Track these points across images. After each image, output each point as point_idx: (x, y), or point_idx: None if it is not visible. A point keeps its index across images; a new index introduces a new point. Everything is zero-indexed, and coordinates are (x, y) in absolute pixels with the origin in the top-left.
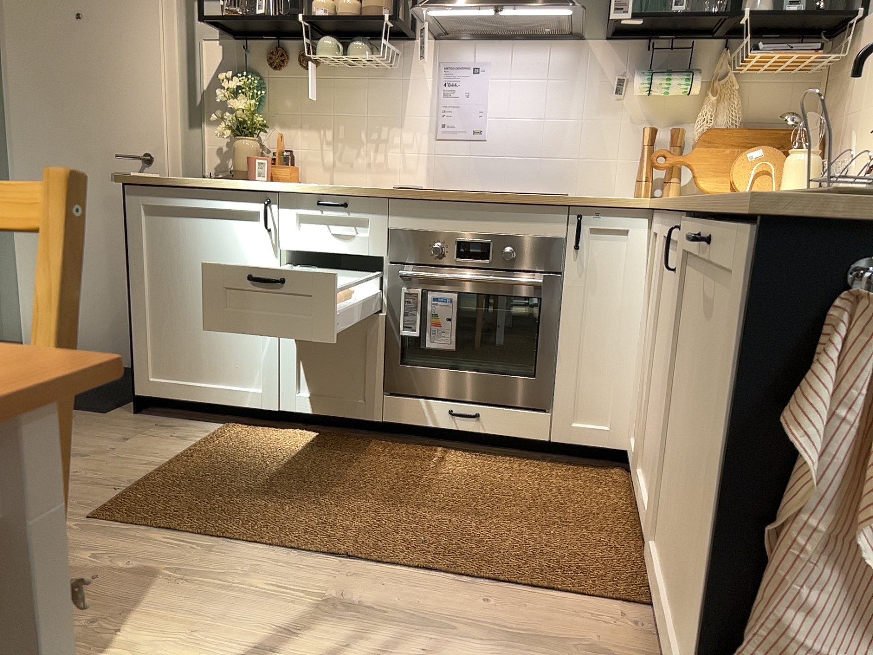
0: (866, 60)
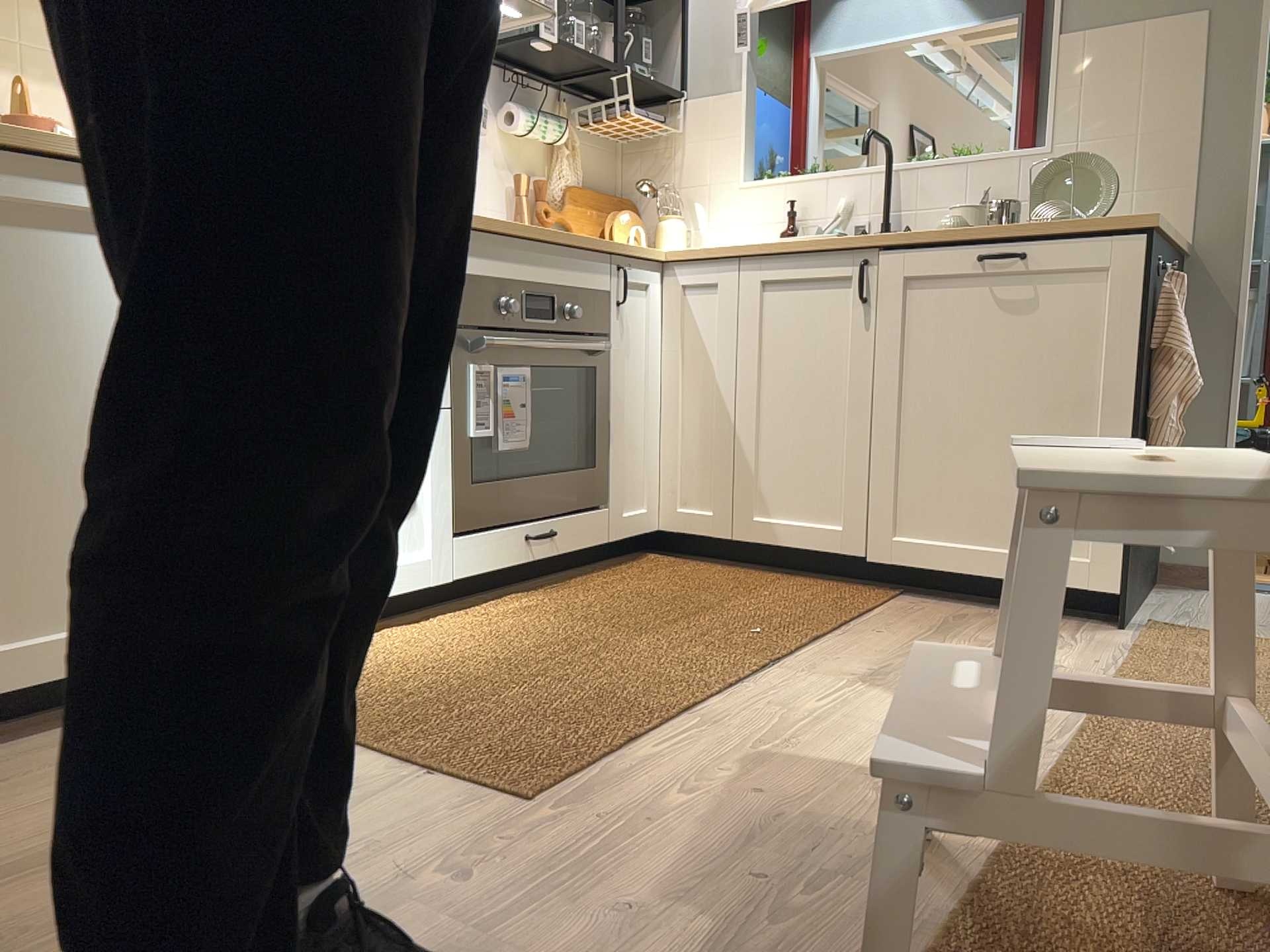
0: (702, 138)
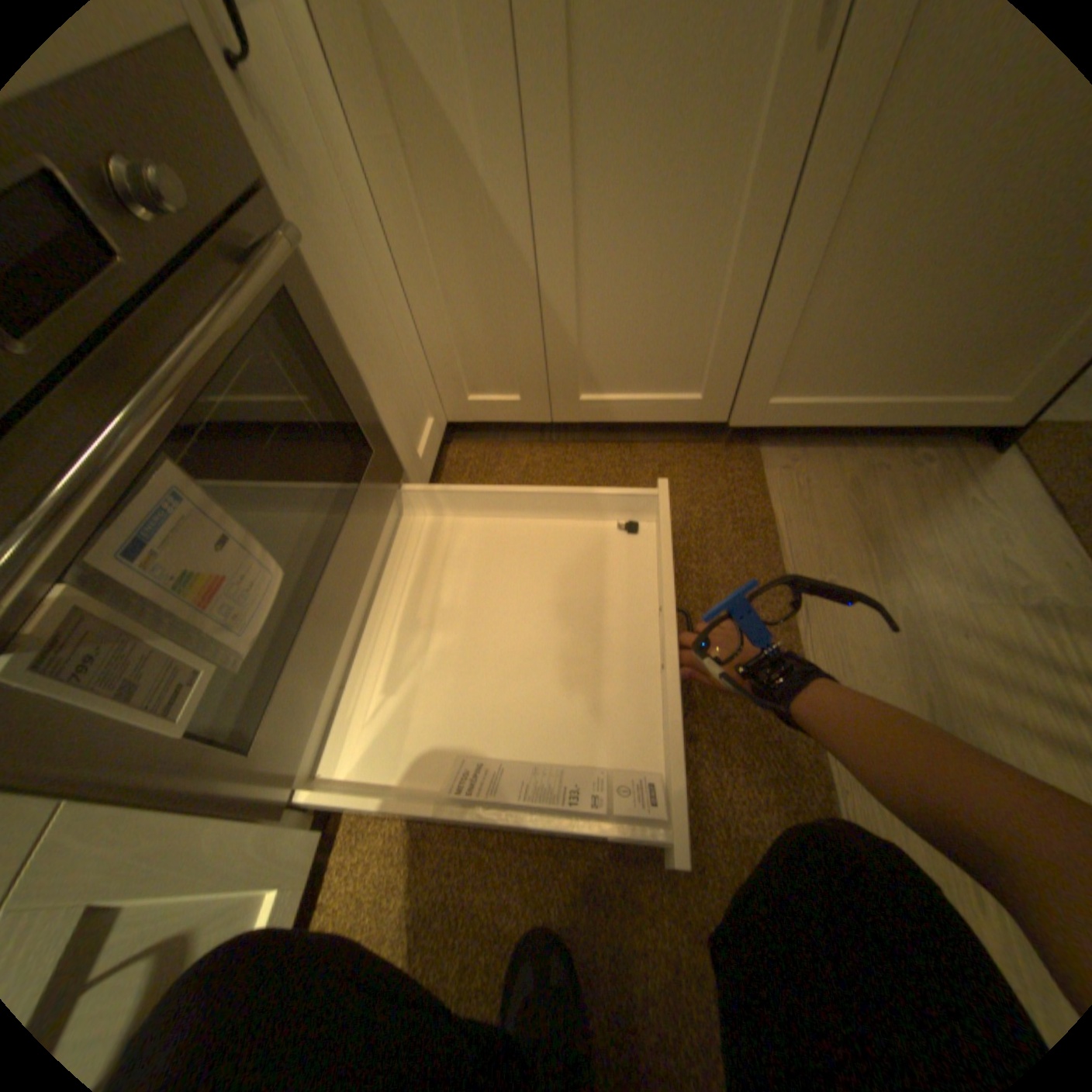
0: None
